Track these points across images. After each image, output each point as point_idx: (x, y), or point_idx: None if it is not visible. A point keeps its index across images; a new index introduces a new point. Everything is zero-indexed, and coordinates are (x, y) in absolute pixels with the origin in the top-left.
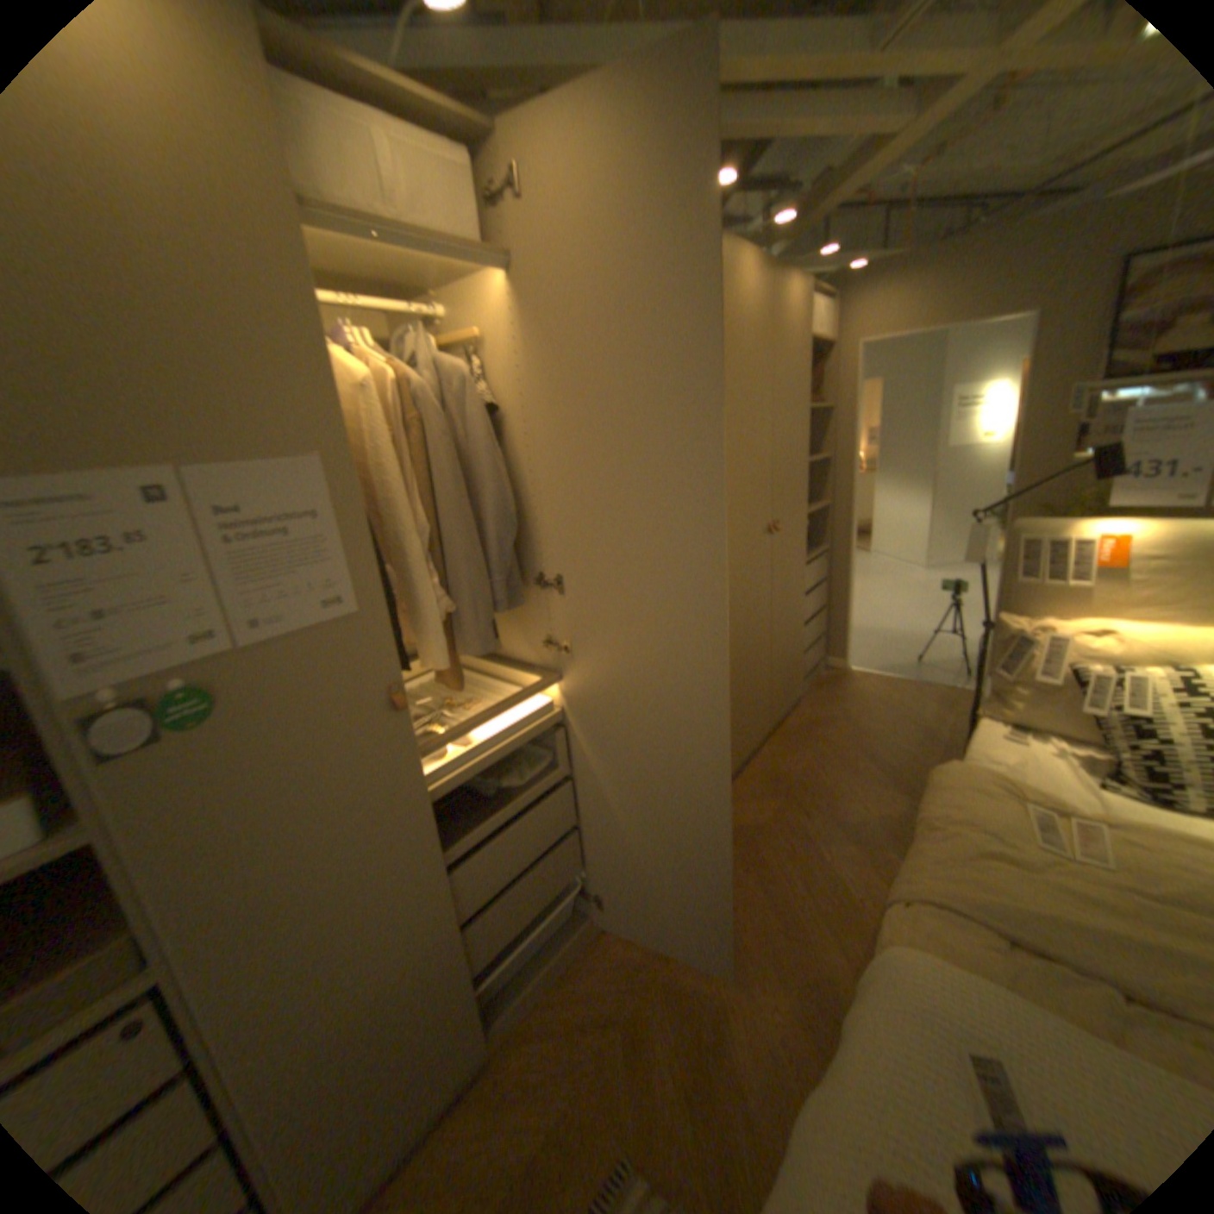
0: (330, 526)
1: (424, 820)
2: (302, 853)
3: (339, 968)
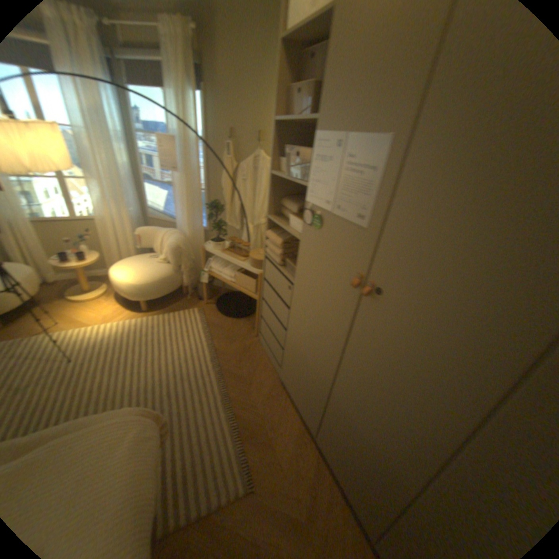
0: (376, 177)
1: (340, 340)
2: (314, 294)
3: (305, 337)
